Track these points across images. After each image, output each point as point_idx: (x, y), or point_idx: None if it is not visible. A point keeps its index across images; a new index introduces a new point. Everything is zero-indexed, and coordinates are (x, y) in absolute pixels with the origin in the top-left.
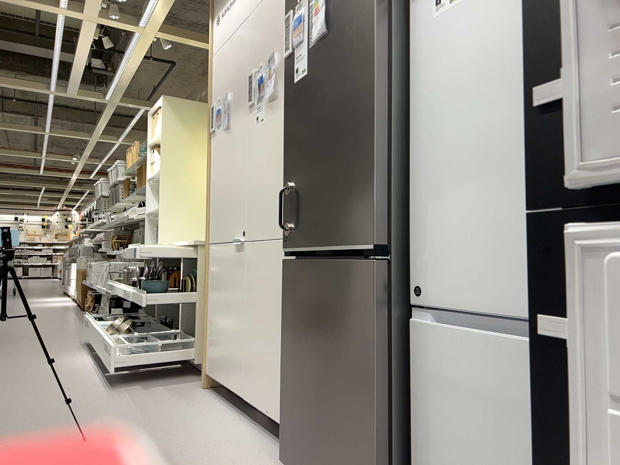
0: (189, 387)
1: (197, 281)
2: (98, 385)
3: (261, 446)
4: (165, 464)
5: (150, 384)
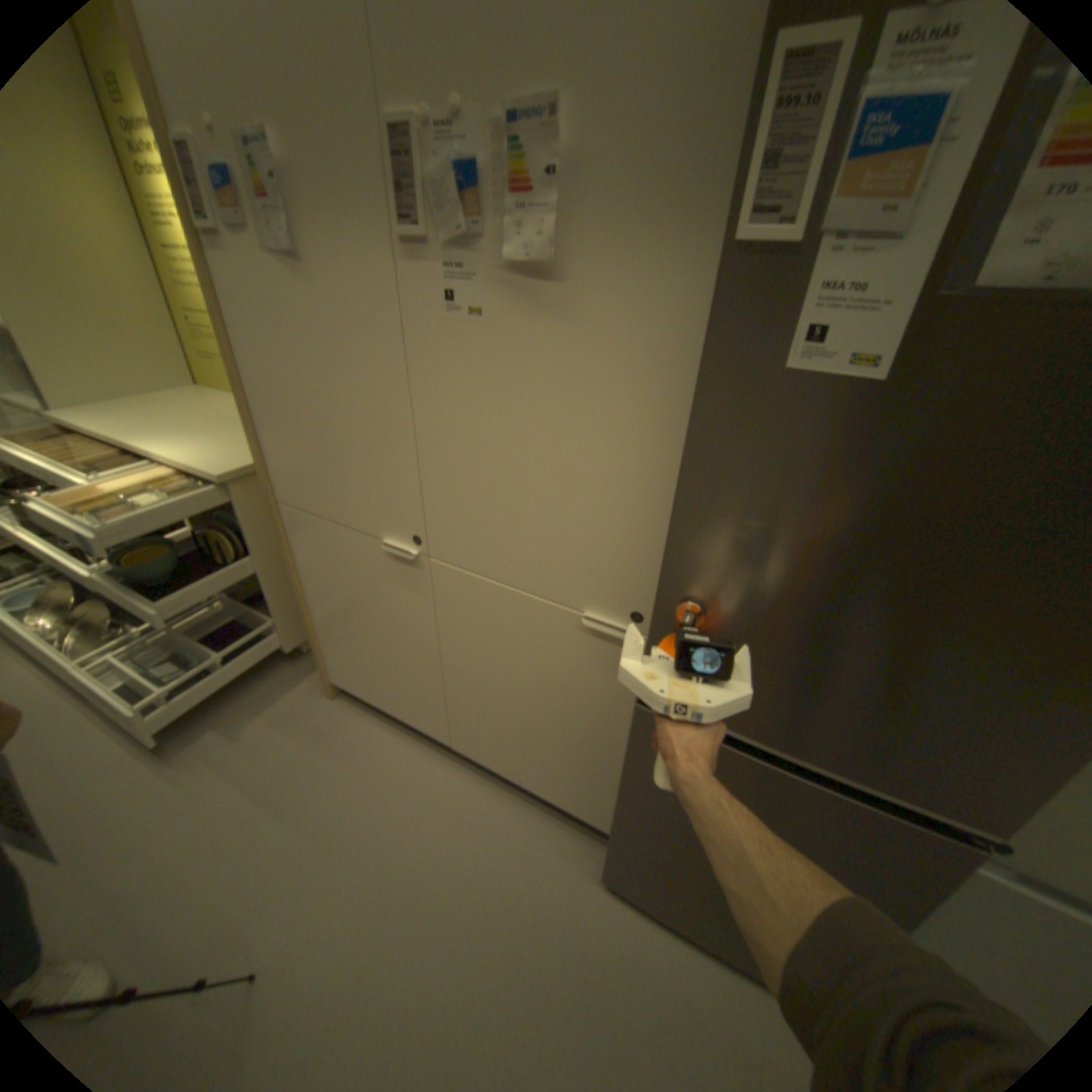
0: (305, 702)
1: (241, 533)
2: (125, 759)
3: (529, 826)
4: (440, 958)
5: (229, 718)
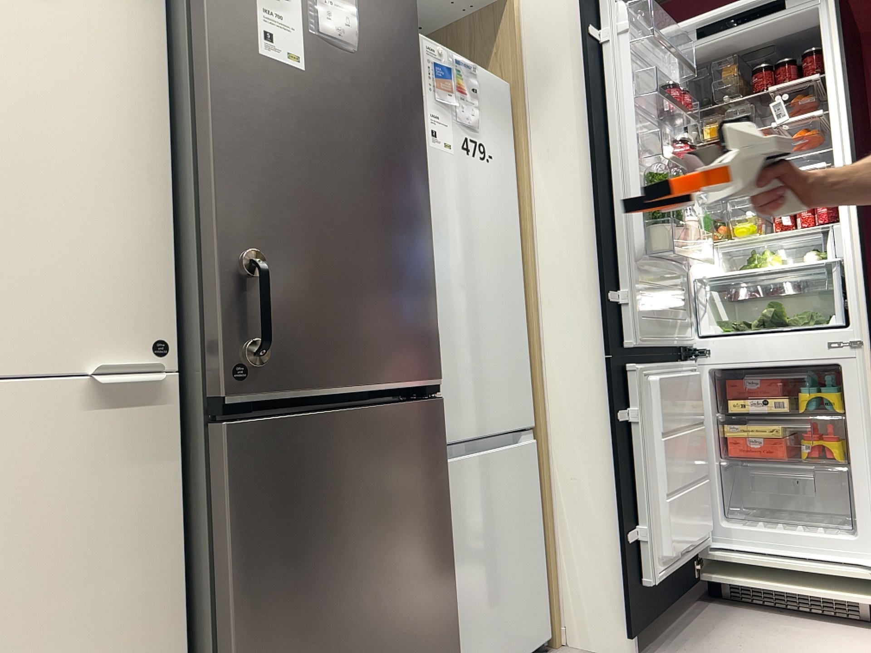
0: None
1: None
2: None
3: None
4: None
5: None
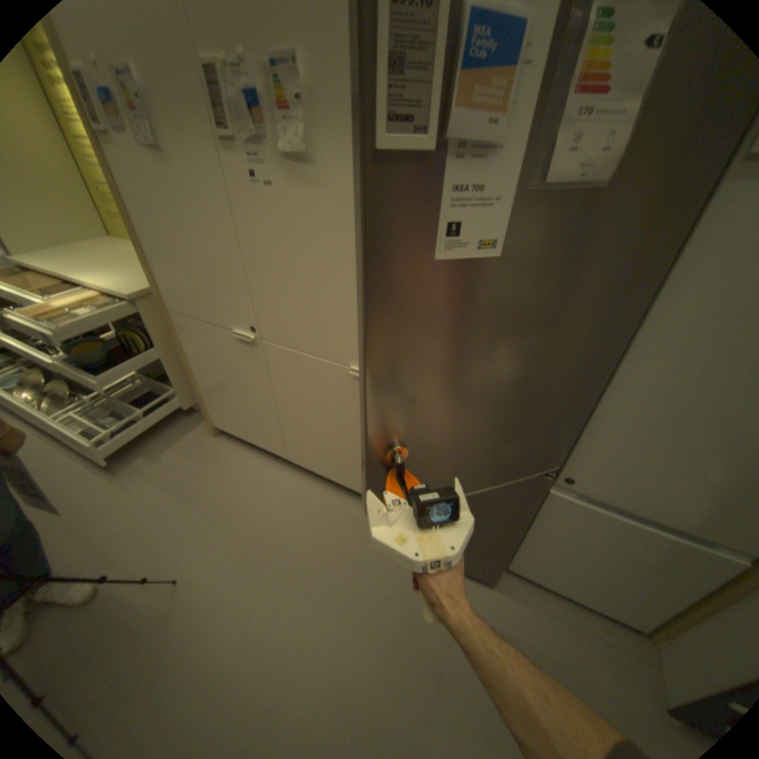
0: (199, 439)
1: (148, 333)
2: (89, 475)
3: (336, 502)
4: (282, 569)
5: (152, 450)
